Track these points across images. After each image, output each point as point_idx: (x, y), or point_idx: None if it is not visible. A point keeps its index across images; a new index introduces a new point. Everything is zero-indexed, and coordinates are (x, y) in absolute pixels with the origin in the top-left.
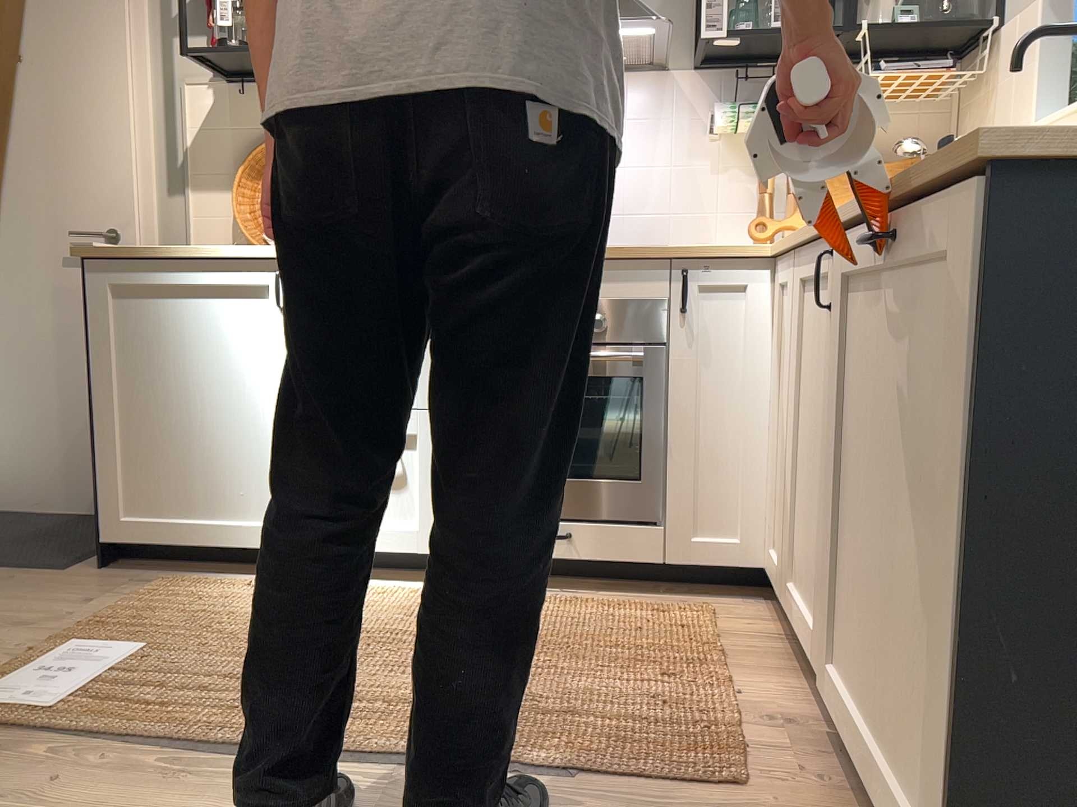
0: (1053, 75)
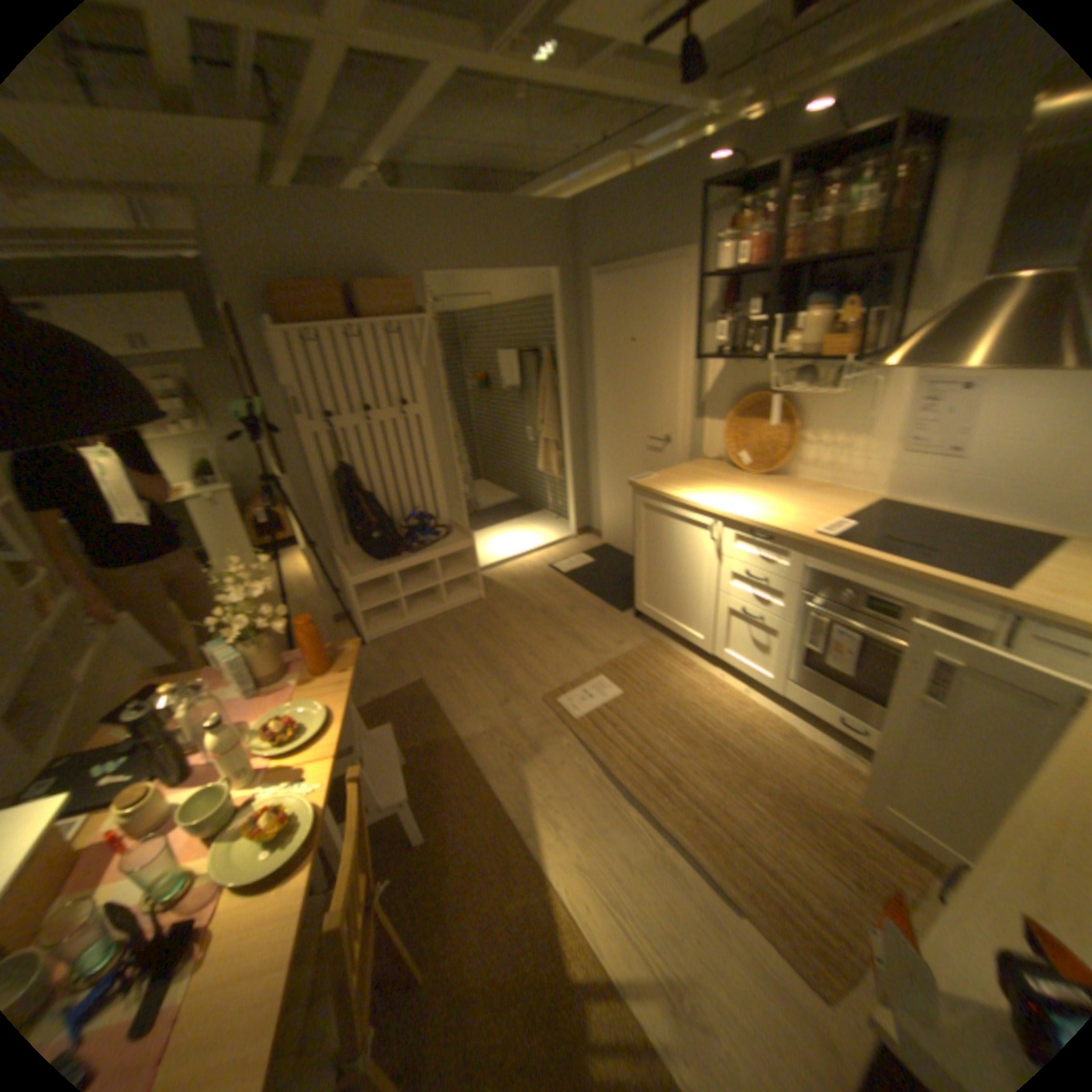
0: None
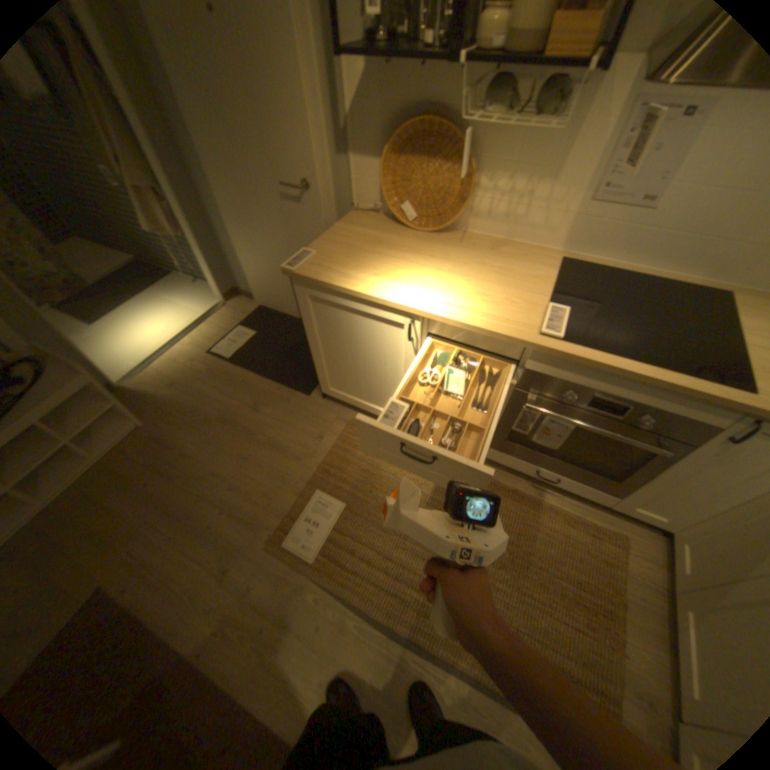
0: None
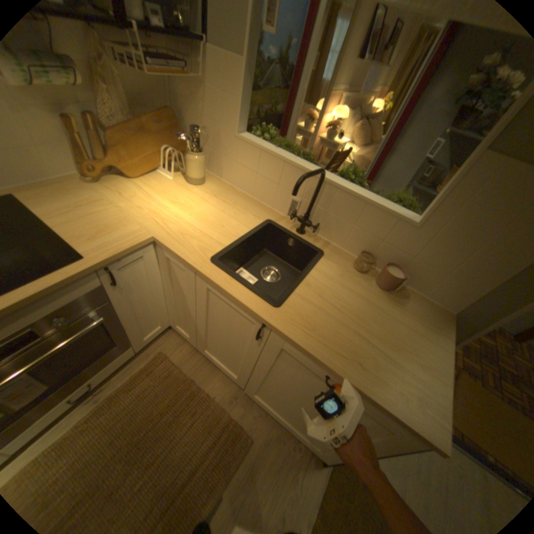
0: (246, 109)
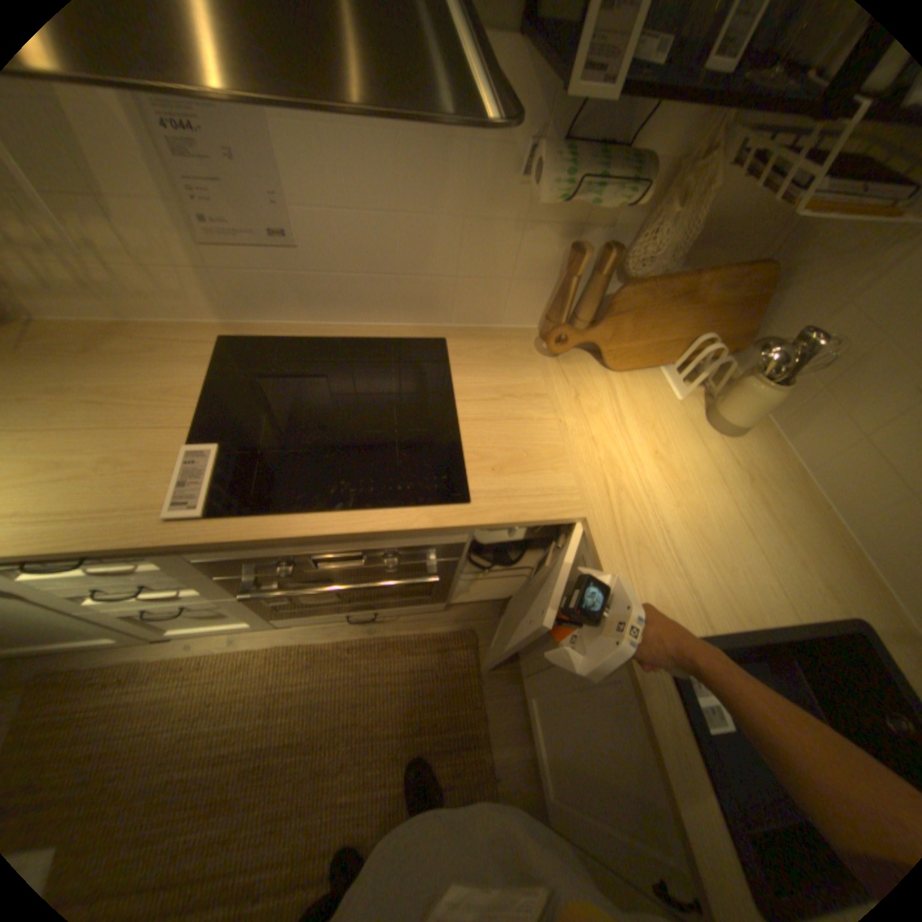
0: None
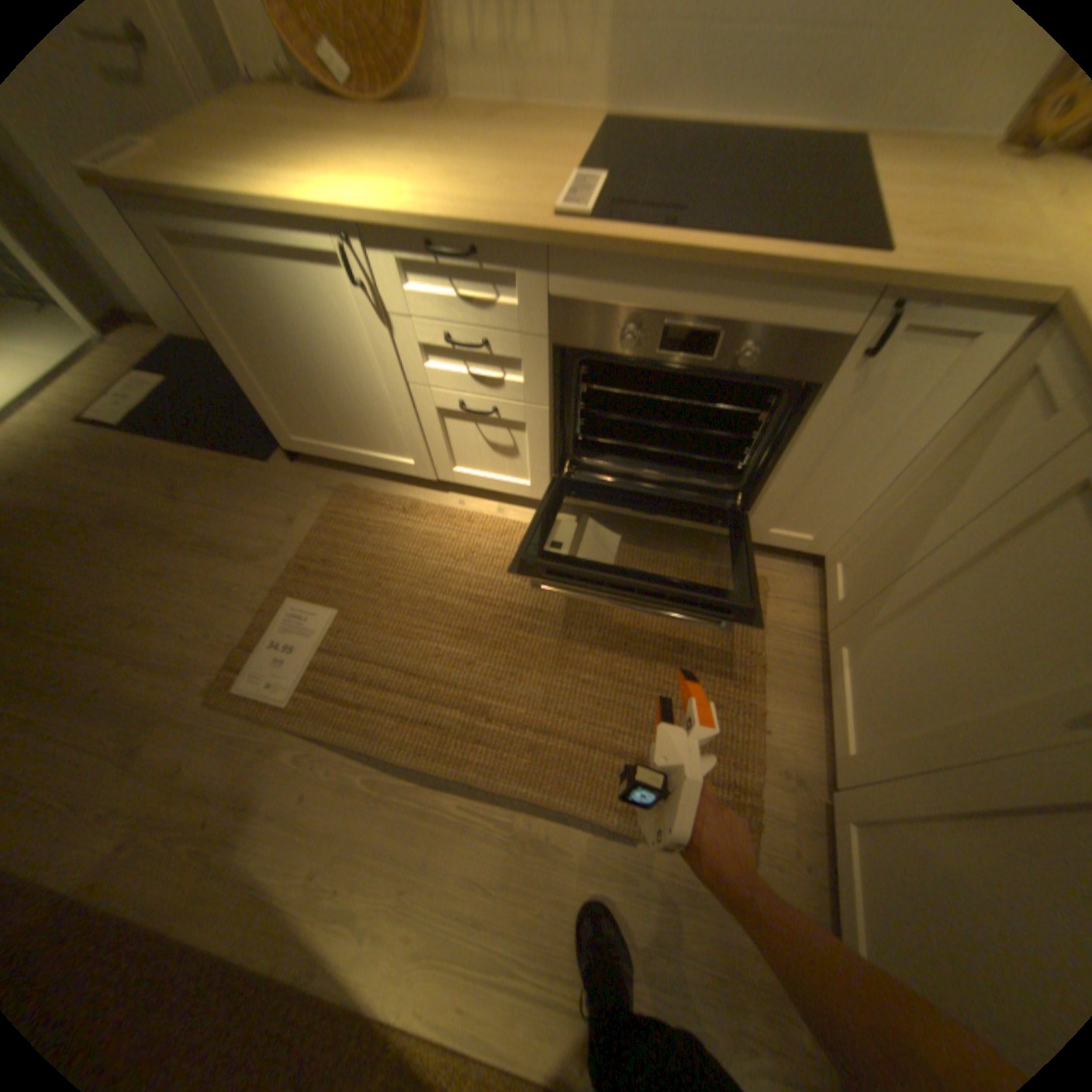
0: None
